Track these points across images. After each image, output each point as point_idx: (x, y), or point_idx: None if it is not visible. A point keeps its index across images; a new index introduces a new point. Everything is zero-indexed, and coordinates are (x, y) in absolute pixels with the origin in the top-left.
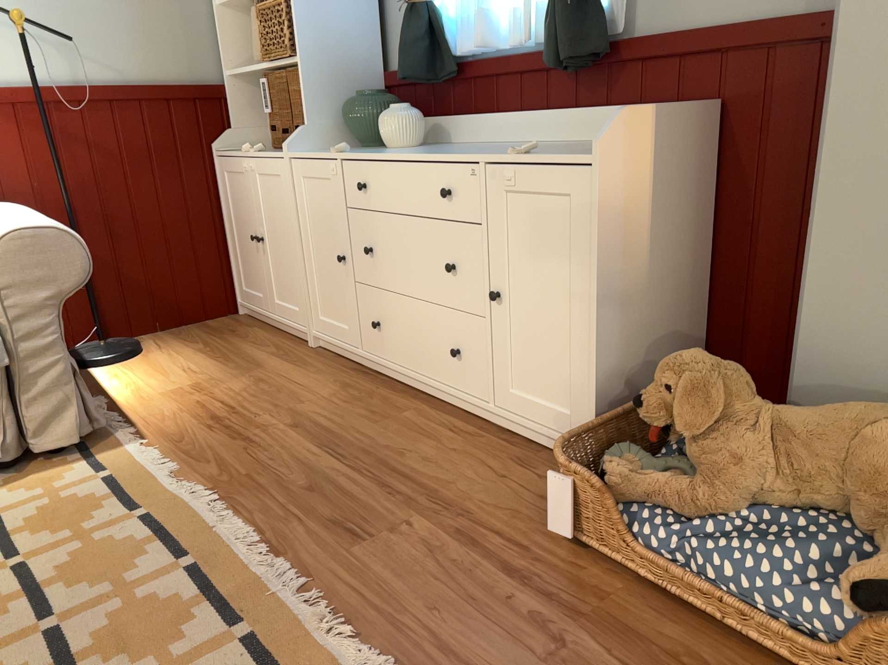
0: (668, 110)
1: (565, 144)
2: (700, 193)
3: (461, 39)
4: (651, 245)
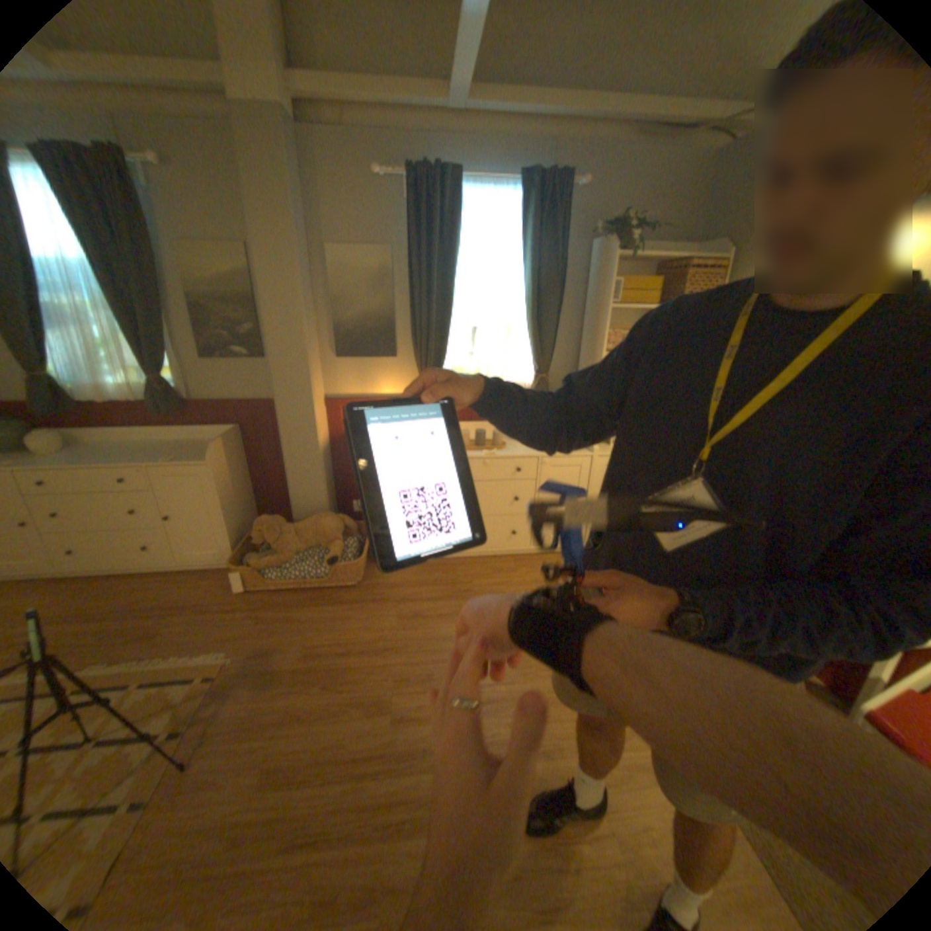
0: (225, 436)
1: (169, 443)
2: (241, 457)
3: (71, 390)
4: (232, 483)
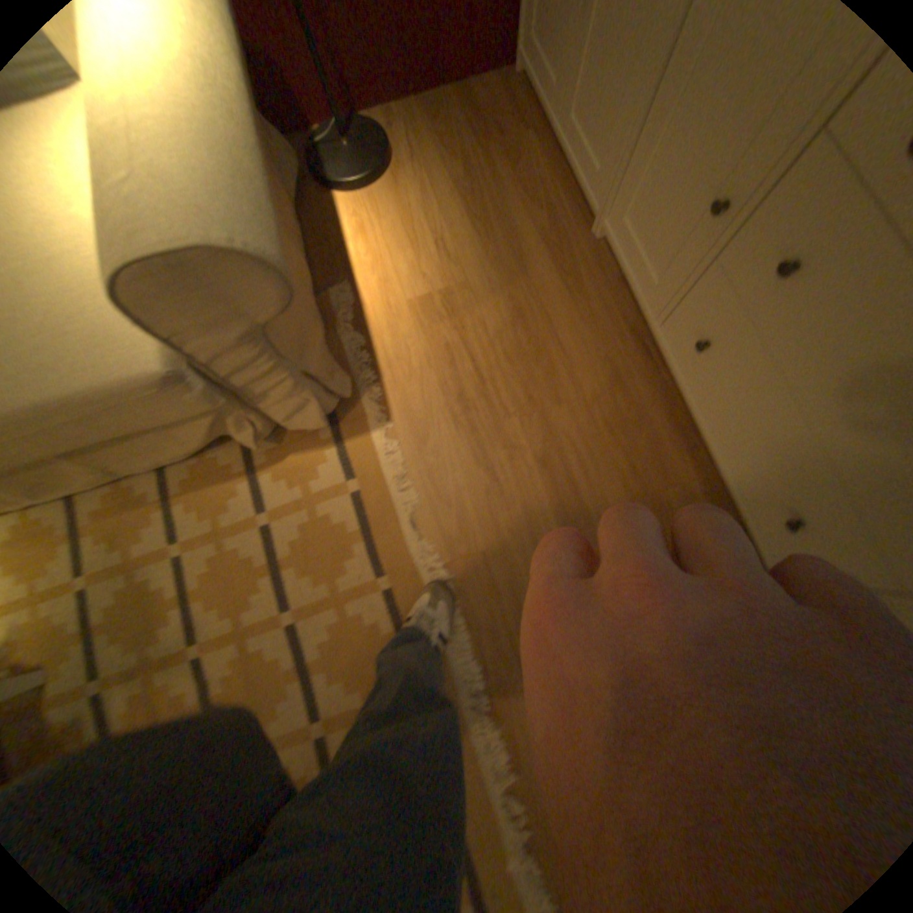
0: None
1: None
2: None
3: None
4: None
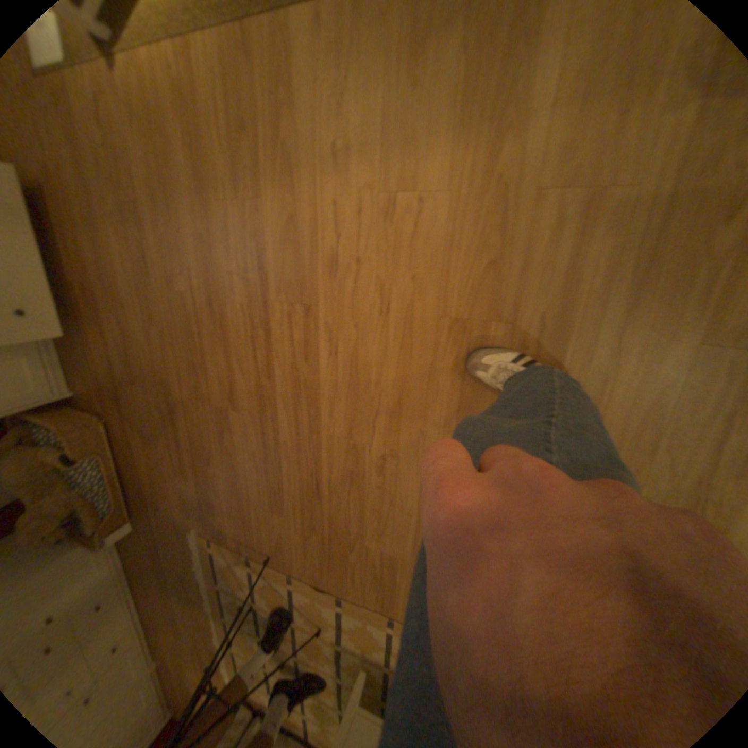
0: None
1: None
2: None
3: None
4: None
